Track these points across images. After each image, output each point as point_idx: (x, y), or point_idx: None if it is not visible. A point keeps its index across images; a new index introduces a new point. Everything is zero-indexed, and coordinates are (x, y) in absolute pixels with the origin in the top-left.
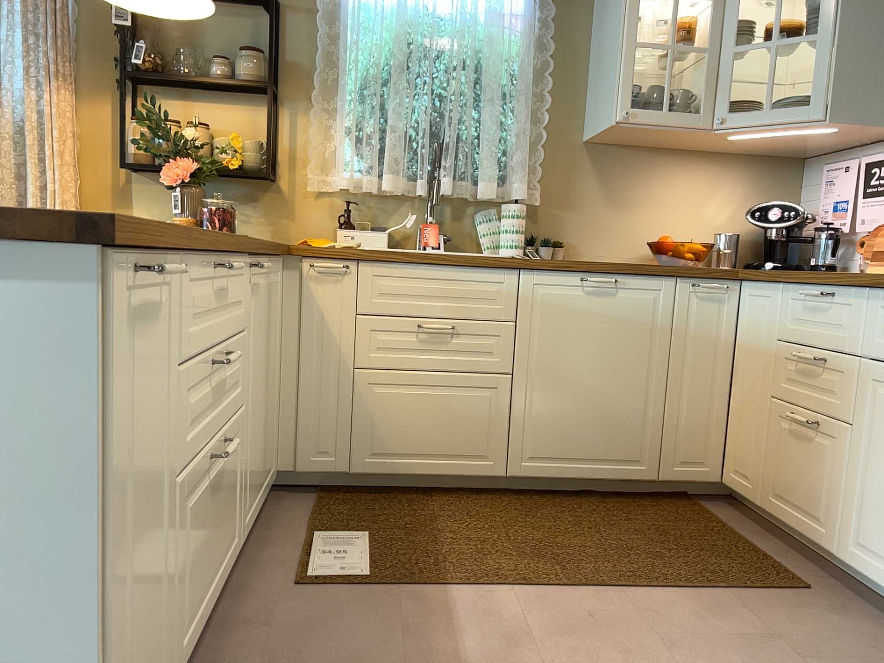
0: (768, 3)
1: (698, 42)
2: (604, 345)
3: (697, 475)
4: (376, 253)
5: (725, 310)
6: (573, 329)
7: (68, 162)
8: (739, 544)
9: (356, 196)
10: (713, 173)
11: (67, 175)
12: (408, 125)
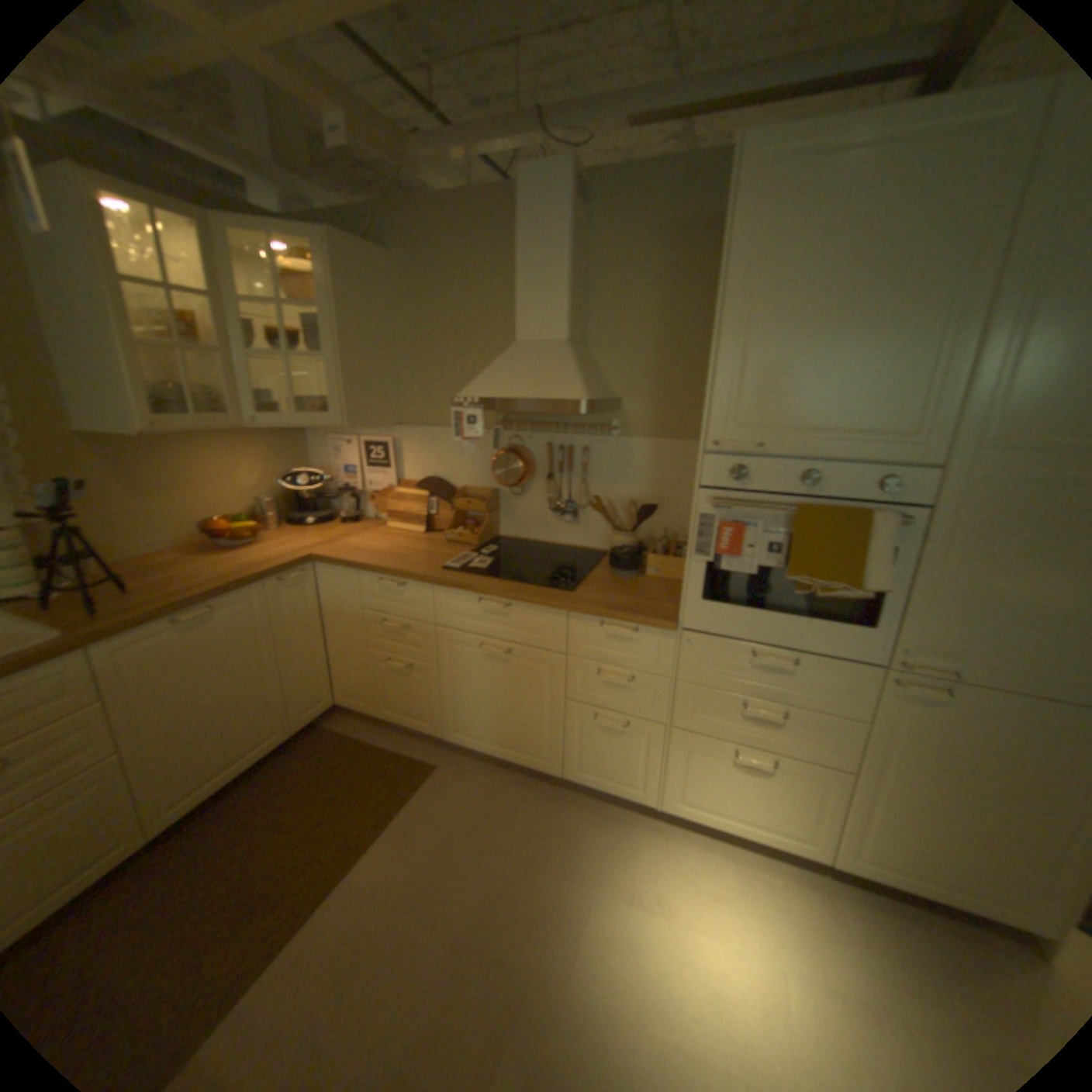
0: (239, 283)
1: (191, 331)
2: (212, 669)
3: (315, 714)
4: None
5: (304, 589)
6: (173, 674)
7: None
8: (374, 756)
9: None
10: (231, 446)
11: None
12: None
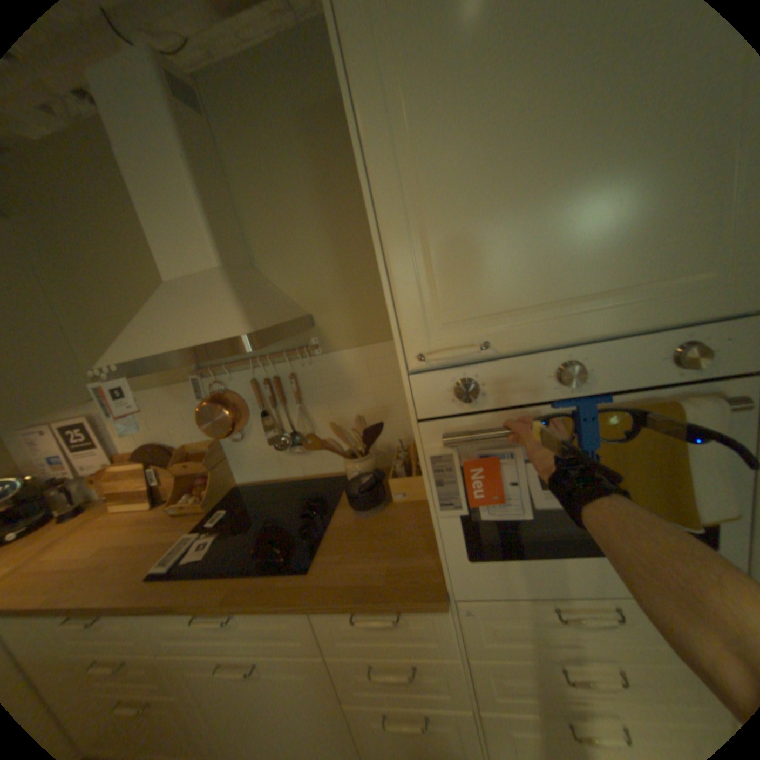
0: None
1: None
2: None
3: None
4: None
5: None
6: None
7: None
8: None
9: None
10: None
11: None
12: None
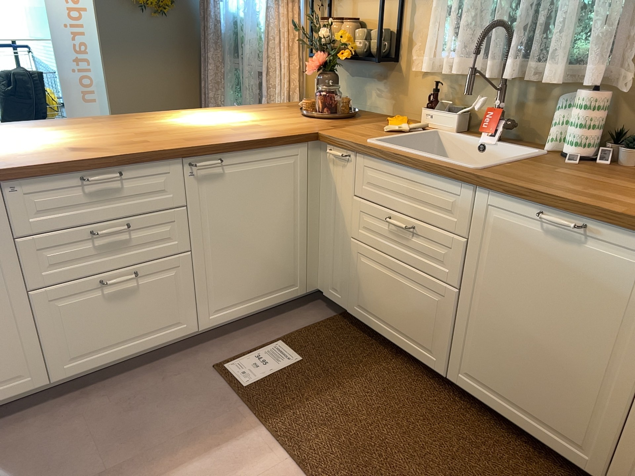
0: None
1: None
2: (557, 298)
3: None
4: (364, 147)
5: None
6: (521, 268)
7: (292, 53)
8: None
9: (449, 77)
10: None
11: (292, 61)
12: (484, 4)
